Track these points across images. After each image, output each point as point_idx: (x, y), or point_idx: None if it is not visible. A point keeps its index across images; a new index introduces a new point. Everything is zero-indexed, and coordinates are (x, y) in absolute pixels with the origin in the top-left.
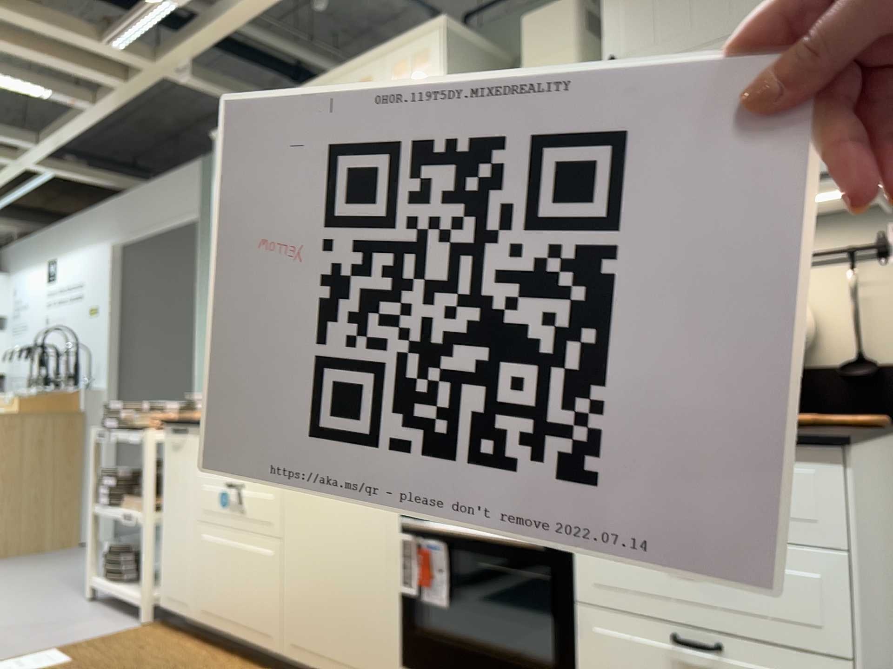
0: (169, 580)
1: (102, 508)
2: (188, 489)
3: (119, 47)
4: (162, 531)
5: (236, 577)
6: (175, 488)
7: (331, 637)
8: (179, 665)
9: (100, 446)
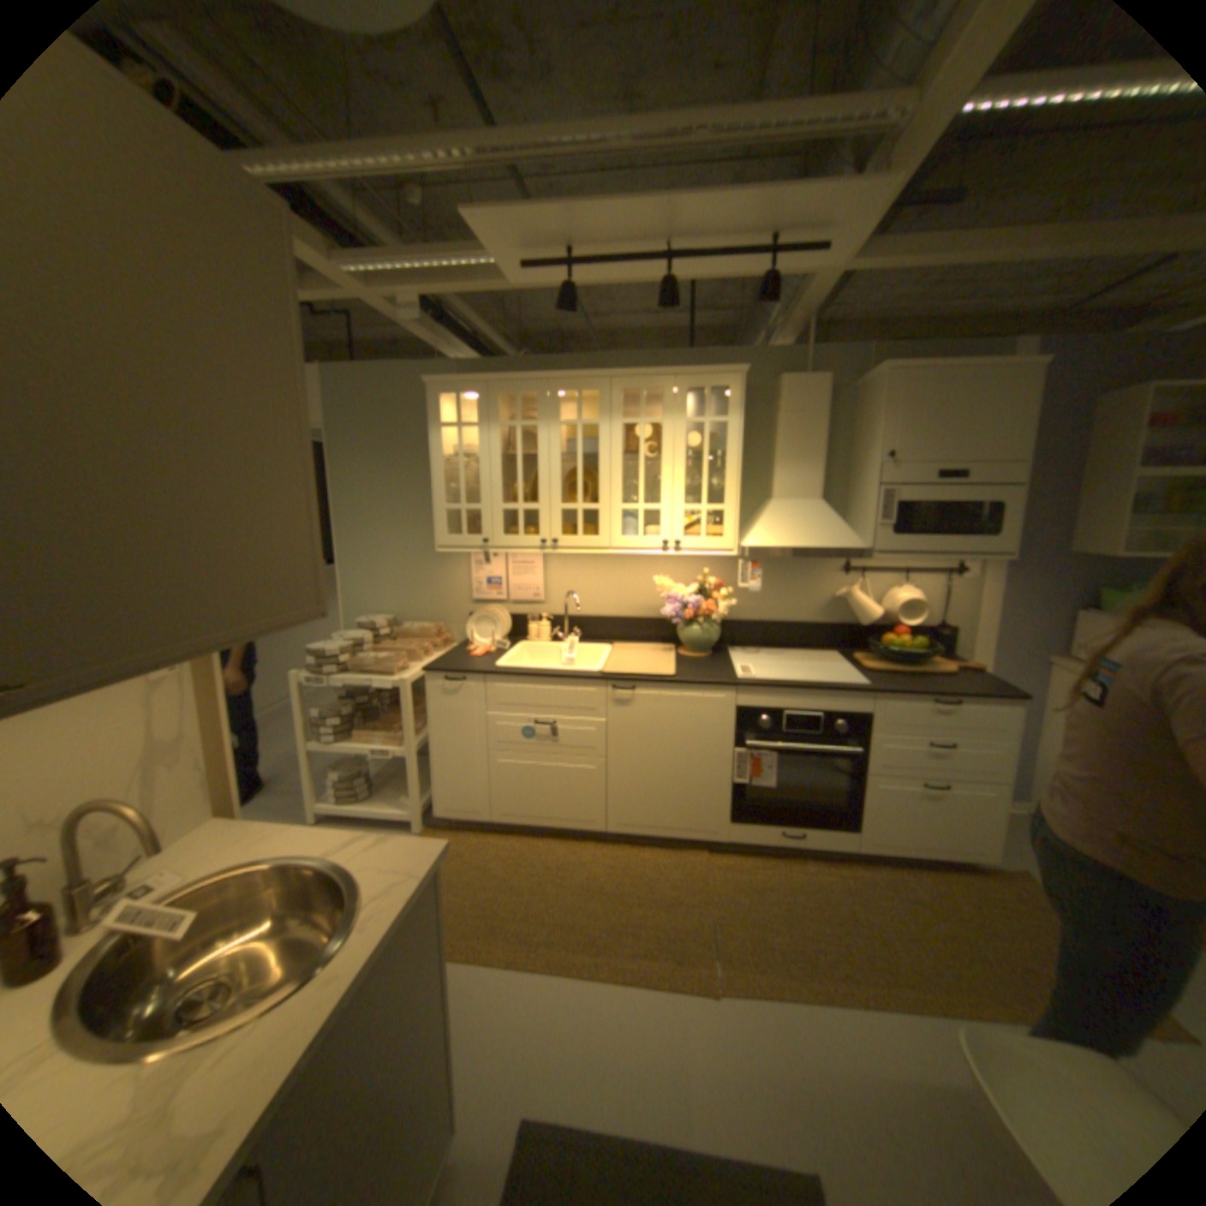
0: (452, 797)
1: (326, 746)
2: (474, 726)
3: (342, 267)
4: (434, 760)
5: (551, 787)
6: (454, 725)
7: (665, 815)
8: (517, 860)
9: (305, 689)
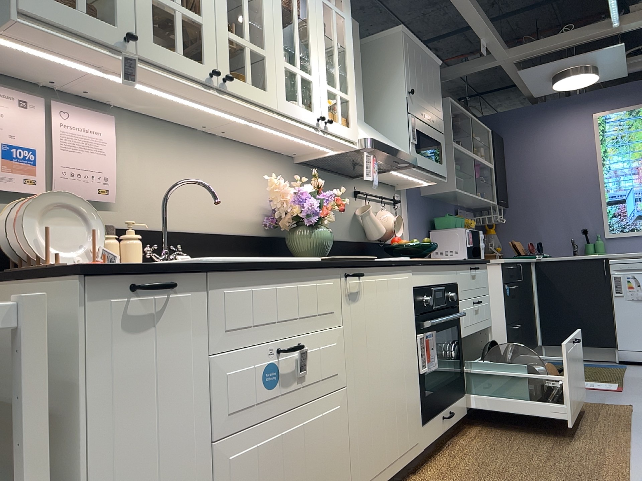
0: None
1: None
2: (183, 395)
3: None
4: None
5: (297, 470)
6: (141, 407)
7: (389, 443)
8: None
9: None
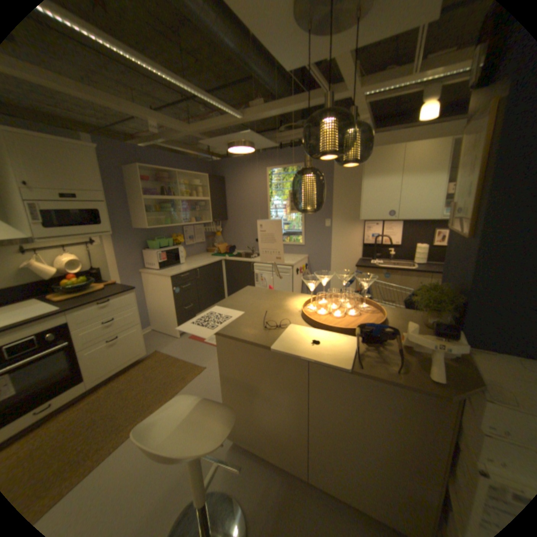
0: None
1: None
2: None
3: None
4: None
5: None
6: None
7: None
8: None
9: None
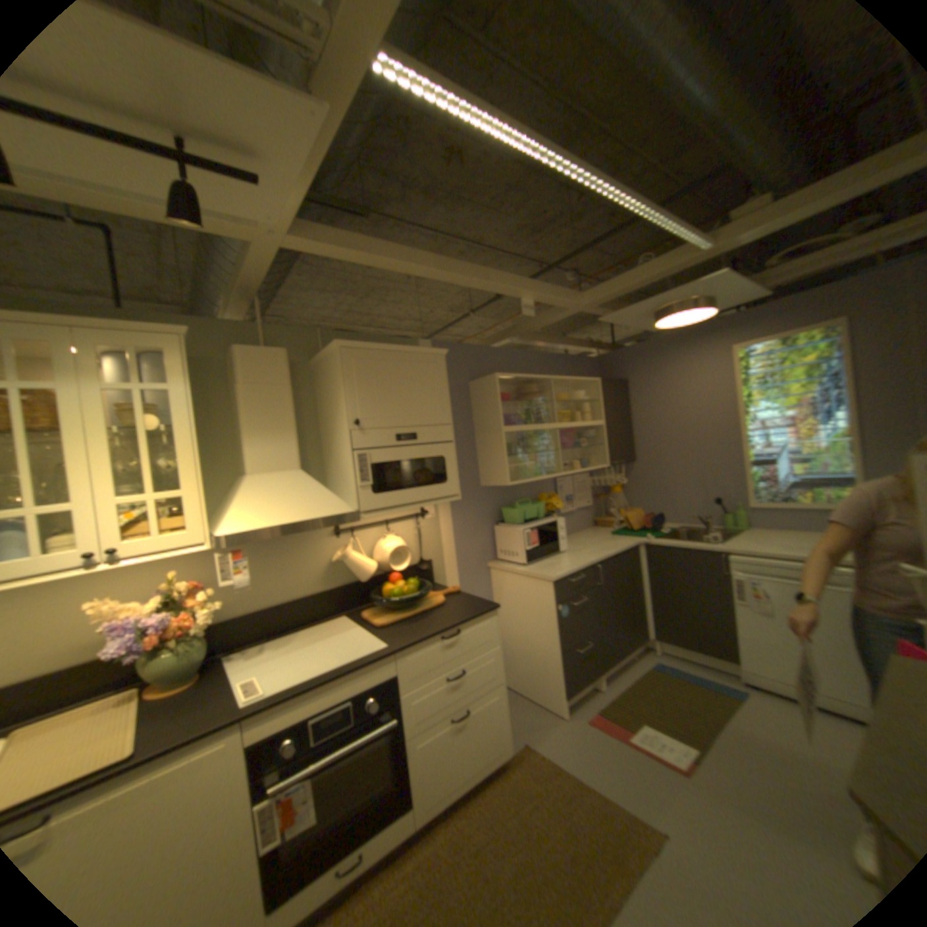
0: None
1: None
2: None
3: None
4: None
5: None
6: None
7: None
8: None
9: None
